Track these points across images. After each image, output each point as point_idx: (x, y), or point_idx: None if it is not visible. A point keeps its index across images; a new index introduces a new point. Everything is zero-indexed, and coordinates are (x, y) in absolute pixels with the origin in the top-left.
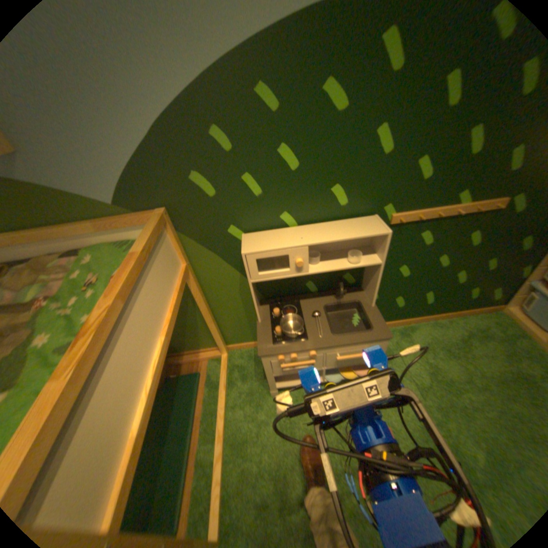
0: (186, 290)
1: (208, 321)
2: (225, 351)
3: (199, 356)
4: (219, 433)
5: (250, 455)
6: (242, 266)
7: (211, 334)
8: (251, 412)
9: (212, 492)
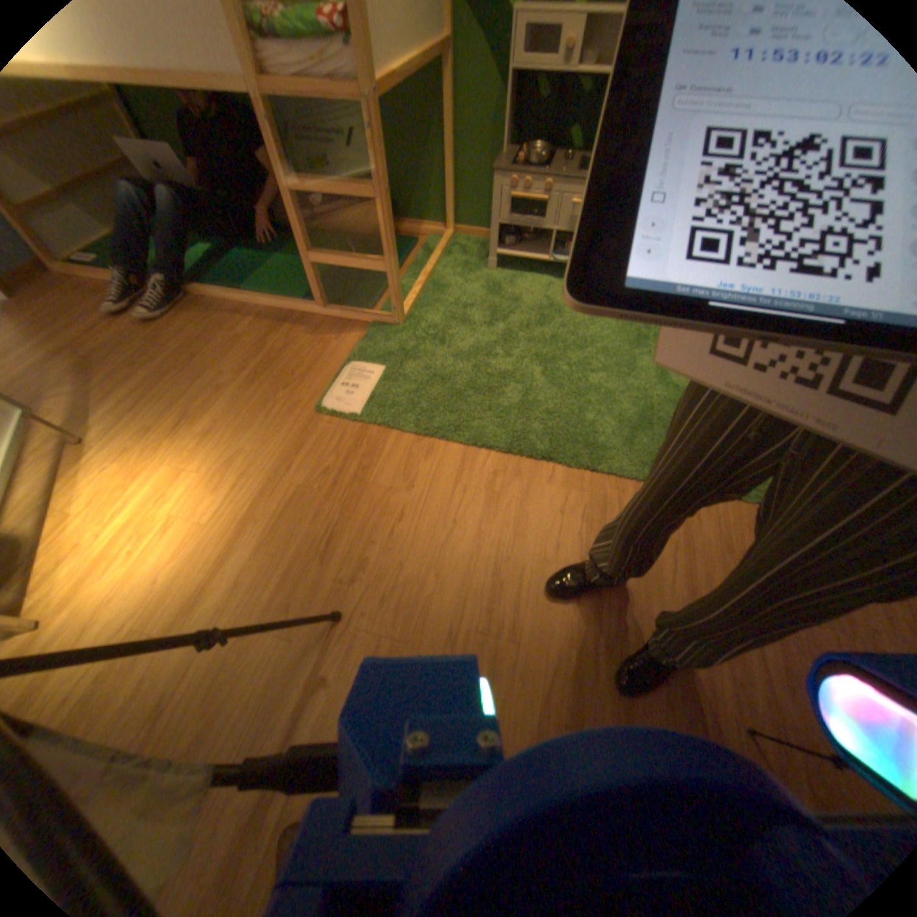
0: (434, 95)
1: (445, 156)
2: (449, 226)
3: (419, 225)
4: (423, 271)
5: (448, 293)
6: (504, 68)
7: (440, 193)
8: (460, 272)
9: (406, 295)
